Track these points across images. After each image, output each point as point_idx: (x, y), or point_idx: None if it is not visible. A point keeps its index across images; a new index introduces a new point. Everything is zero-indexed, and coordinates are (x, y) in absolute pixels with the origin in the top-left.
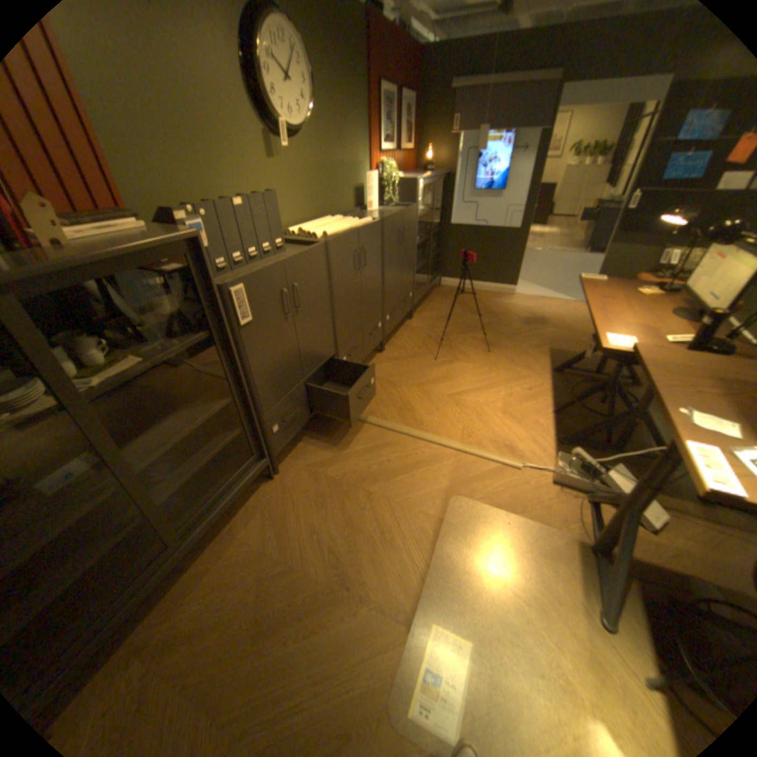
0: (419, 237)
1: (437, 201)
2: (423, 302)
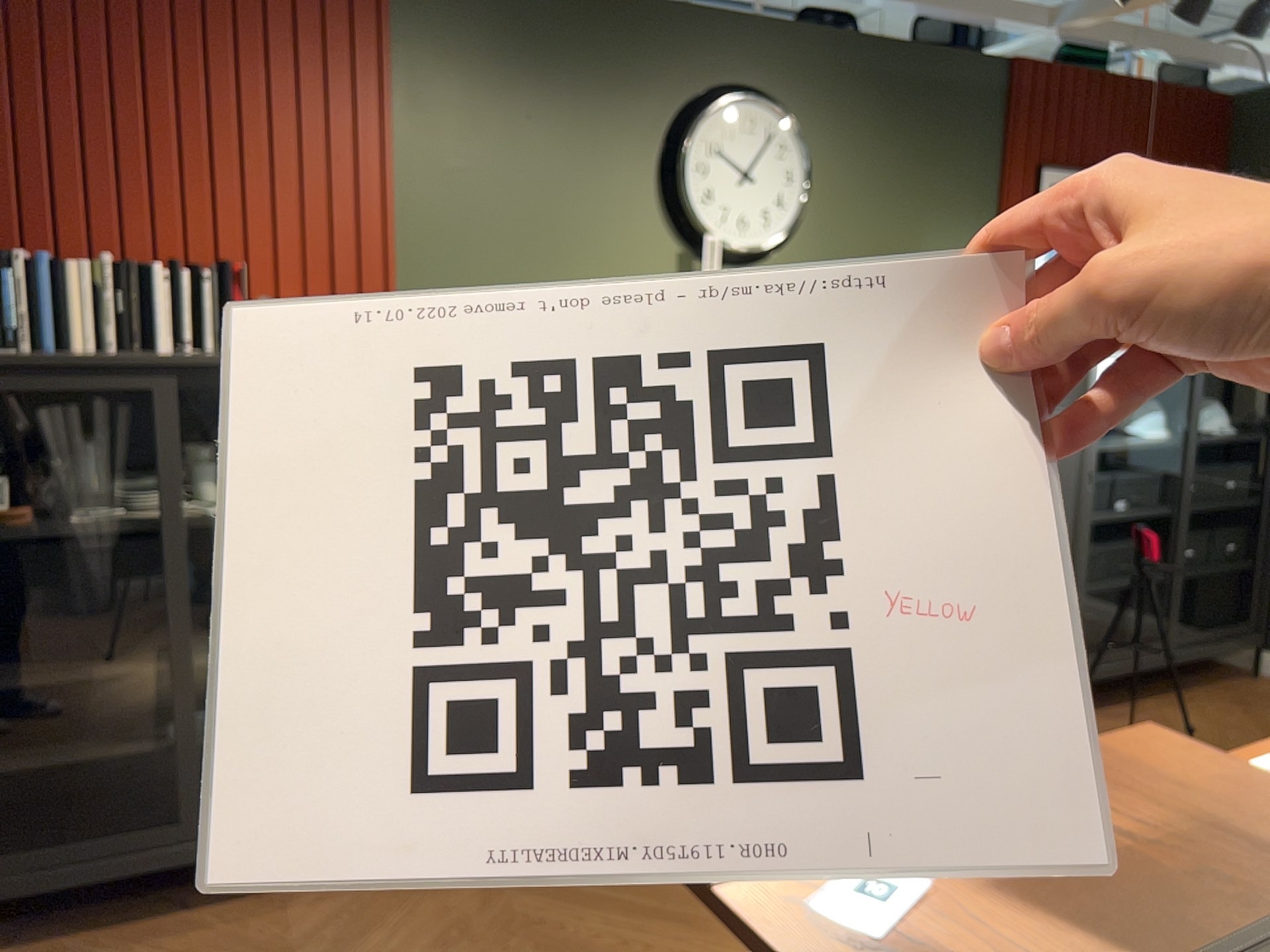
0: (1131, 503)
1: (1258, 428)
2: (1152, 697)
